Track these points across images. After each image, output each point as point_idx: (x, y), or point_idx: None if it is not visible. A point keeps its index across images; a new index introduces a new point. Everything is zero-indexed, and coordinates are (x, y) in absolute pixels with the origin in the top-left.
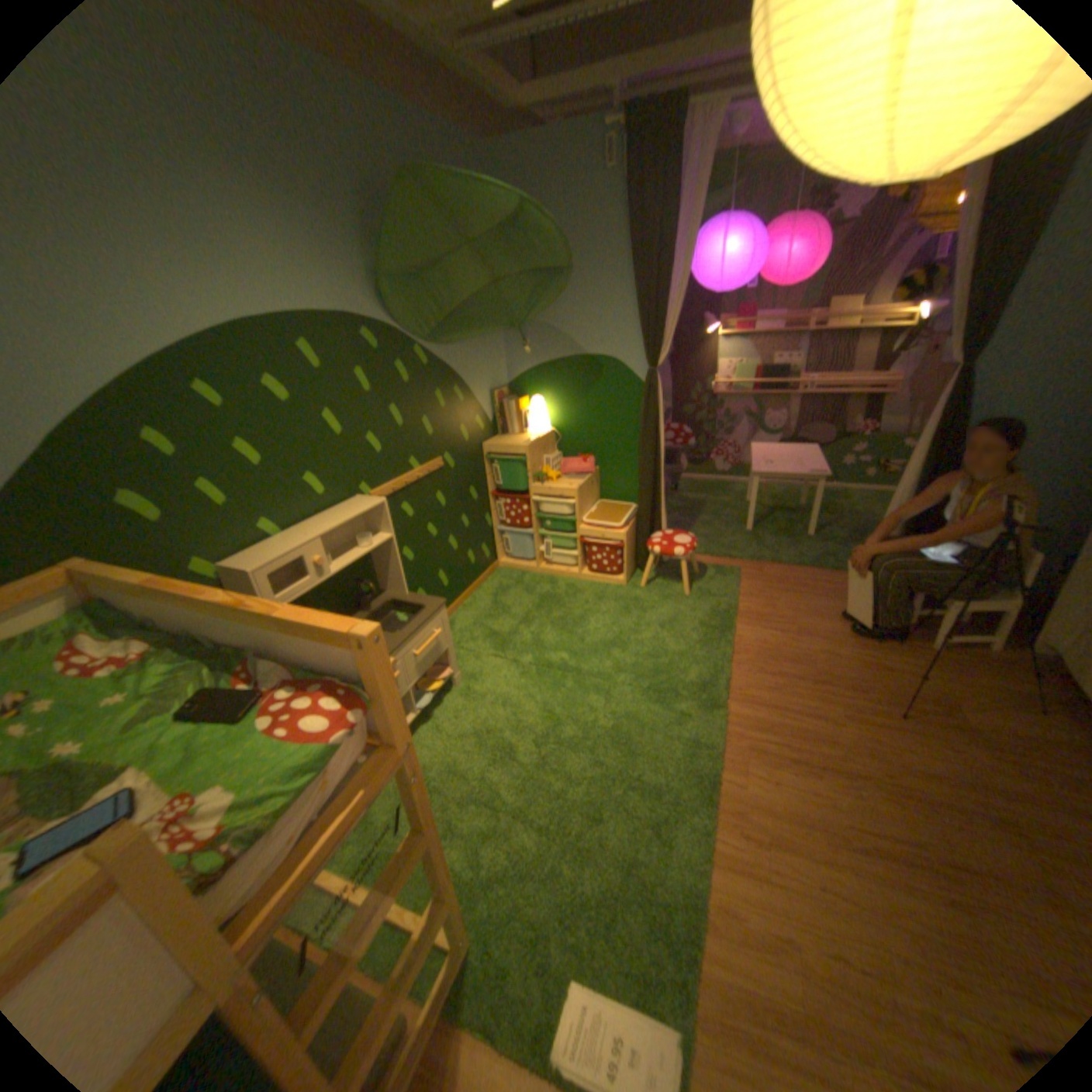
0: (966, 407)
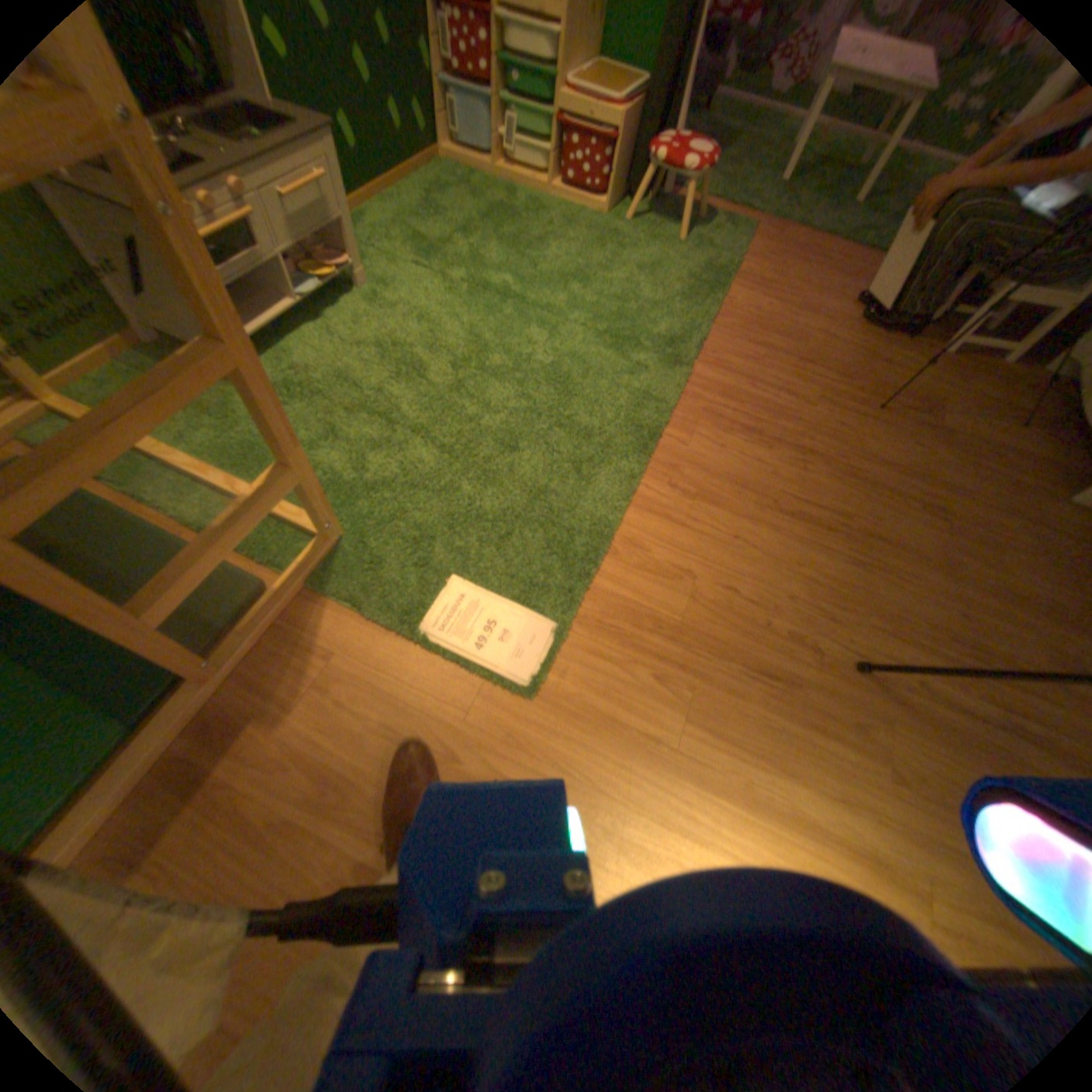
0: None
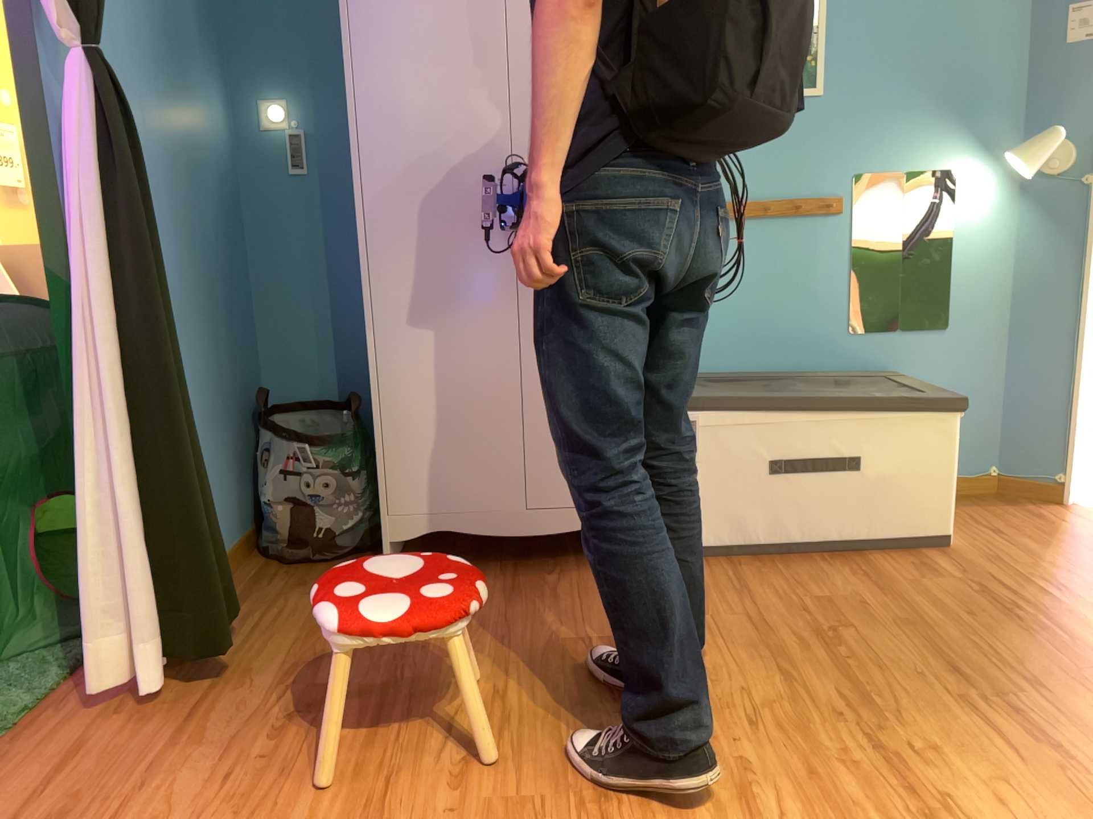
0: (133, 150)
